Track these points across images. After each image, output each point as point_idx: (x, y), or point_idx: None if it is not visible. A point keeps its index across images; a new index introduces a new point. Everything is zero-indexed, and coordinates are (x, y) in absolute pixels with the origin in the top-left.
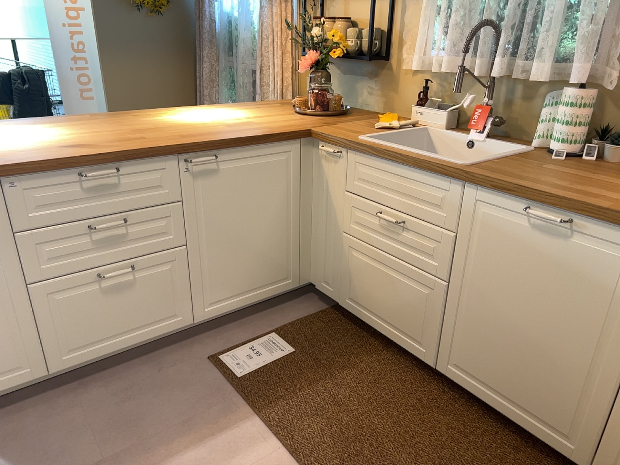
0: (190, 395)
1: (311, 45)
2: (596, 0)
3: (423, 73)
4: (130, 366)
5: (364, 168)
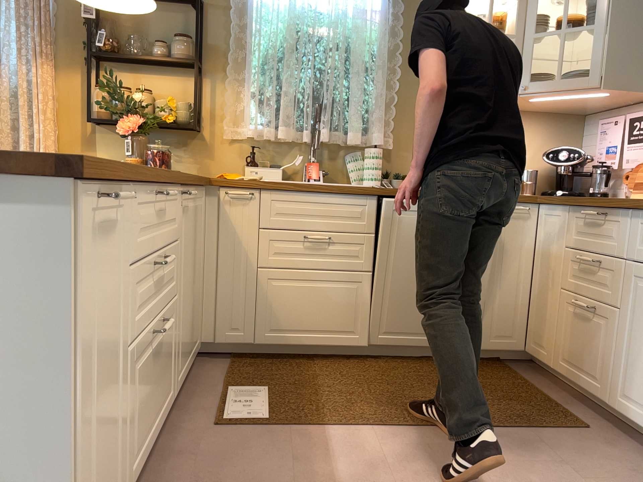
0: (255, 450)
1: (132, 109)
2: (381, 97)
3: (243, 142)
4: (150, 475)
5: (282, 203)
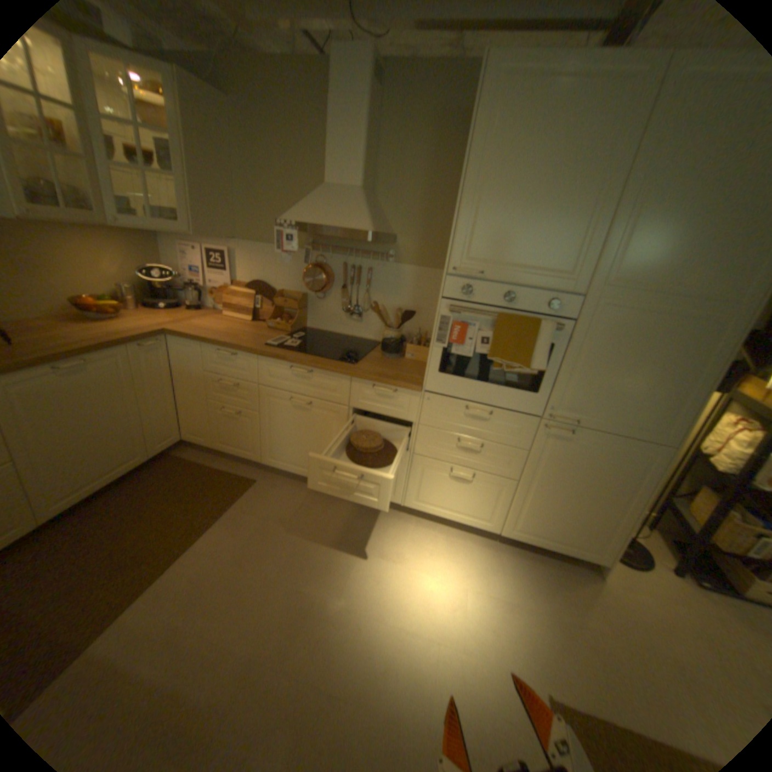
0: None
1: None
2: None
3: None
4: None
5: None
